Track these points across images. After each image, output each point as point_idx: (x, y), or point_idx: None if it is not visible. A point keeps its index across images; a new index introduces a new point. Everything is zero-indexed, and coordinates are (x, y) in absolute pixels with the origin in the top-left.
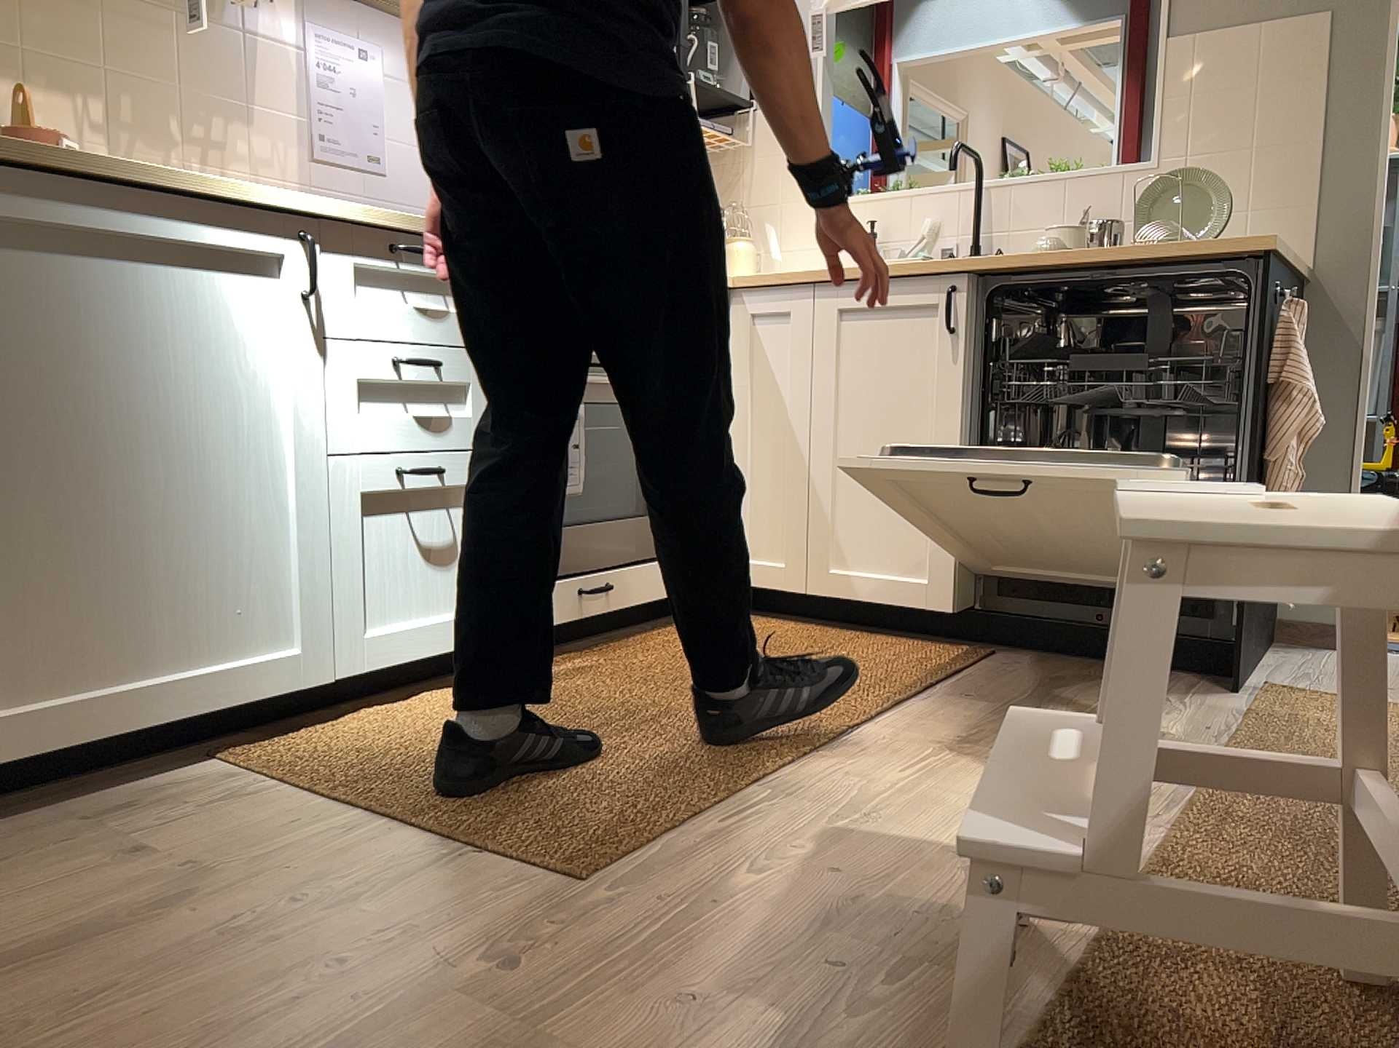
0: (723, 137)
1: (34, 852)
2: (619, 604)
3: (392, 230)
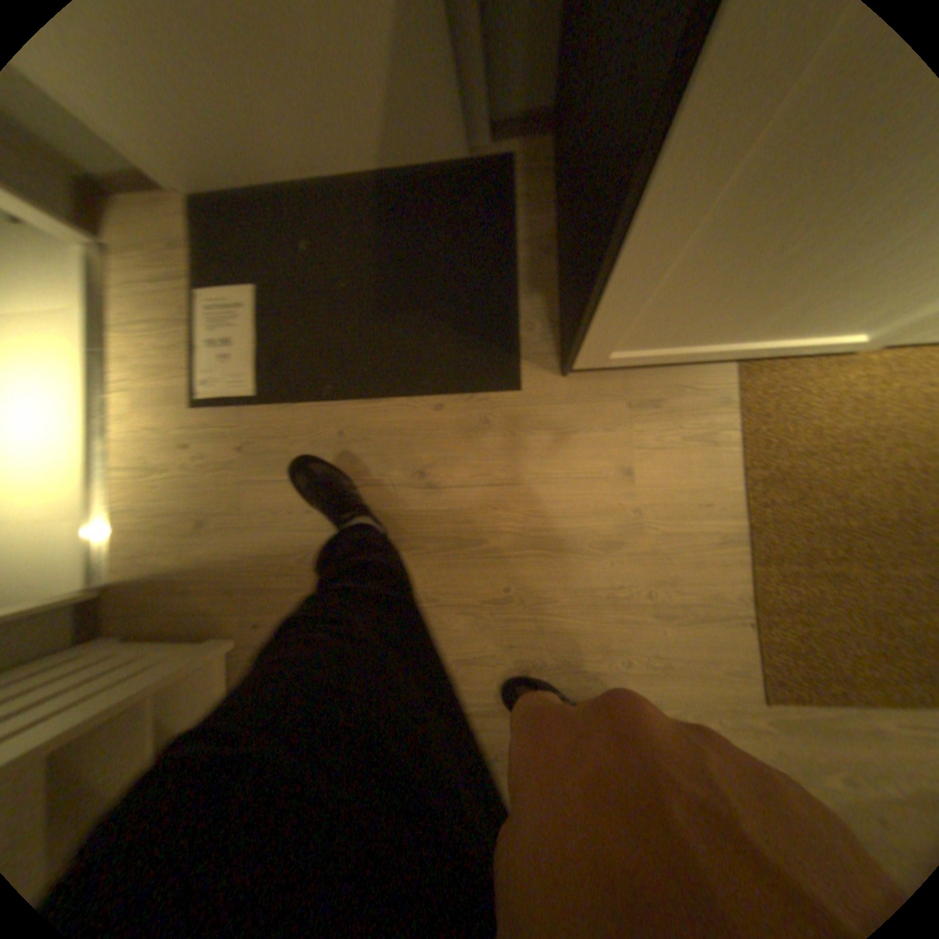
0: None
1: (590, 425)
2: None
3: None
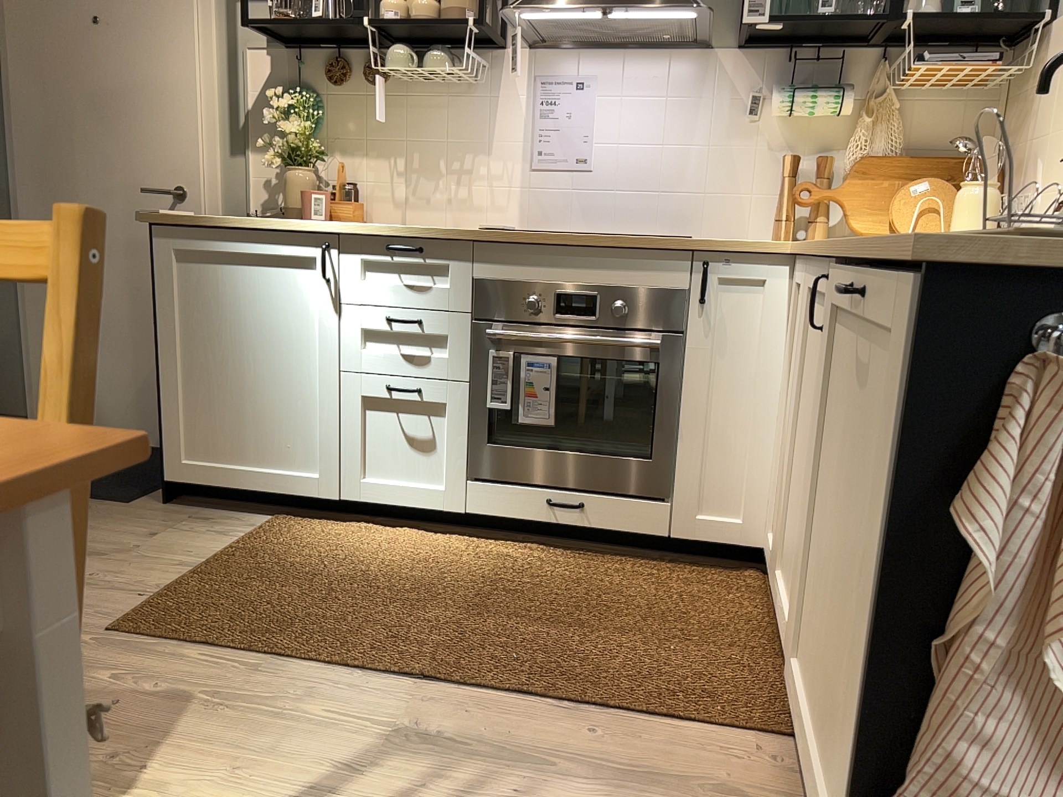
0: (966, 69)
1: (155, 520)
2: (597, 526)
3: (384, 236)
